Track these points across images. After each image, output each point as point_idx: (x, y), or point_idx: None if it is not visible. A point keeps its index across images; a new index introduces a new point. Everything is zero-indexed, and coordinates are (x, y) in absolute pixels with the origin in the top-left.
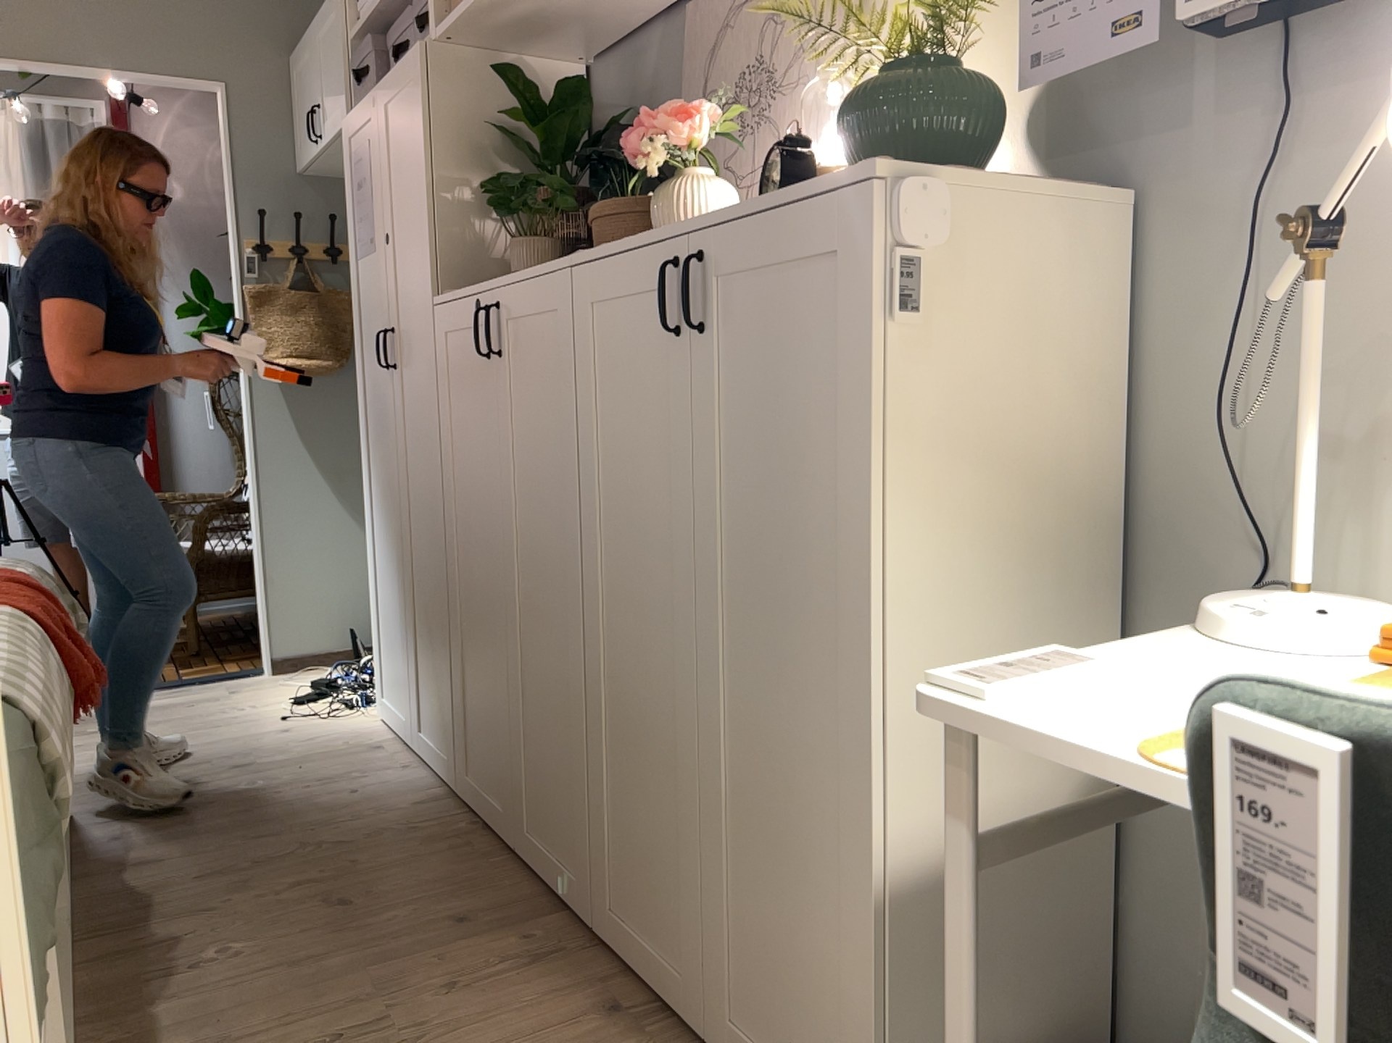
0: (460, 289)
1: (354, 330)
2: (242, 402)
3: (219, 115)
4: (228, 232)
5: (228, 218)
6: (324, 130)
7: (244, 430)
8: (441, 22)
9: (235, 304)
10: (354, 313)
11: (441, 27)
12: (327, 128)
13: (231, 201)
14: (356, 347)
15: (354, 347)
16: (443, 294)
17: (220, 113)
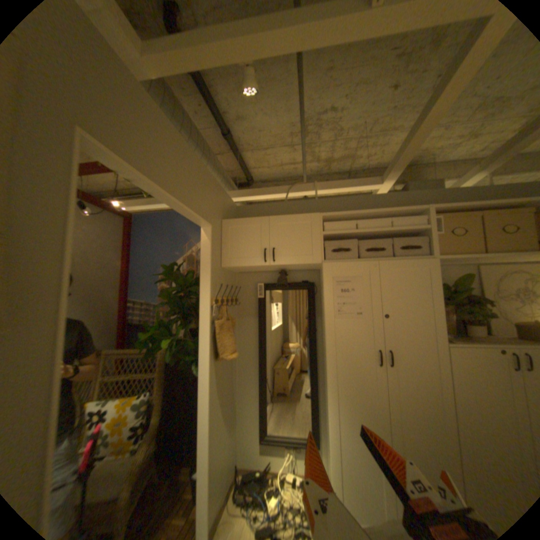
0: (475, 345)
1: (329, 348)
2: (199, 383)
3: (202, 239)
4: (201, 294)
5: (201, 287)
6: (282, 261)
7: (199, 398)
8: (445, 257)
9: (200, 330)
10: (329, 340)
11: (445, 258)
12: (286, 260)
13: (210, 280)
14: (329, 355)
15: (326, 355)
16: (457, 344)
17: (205, 239)
